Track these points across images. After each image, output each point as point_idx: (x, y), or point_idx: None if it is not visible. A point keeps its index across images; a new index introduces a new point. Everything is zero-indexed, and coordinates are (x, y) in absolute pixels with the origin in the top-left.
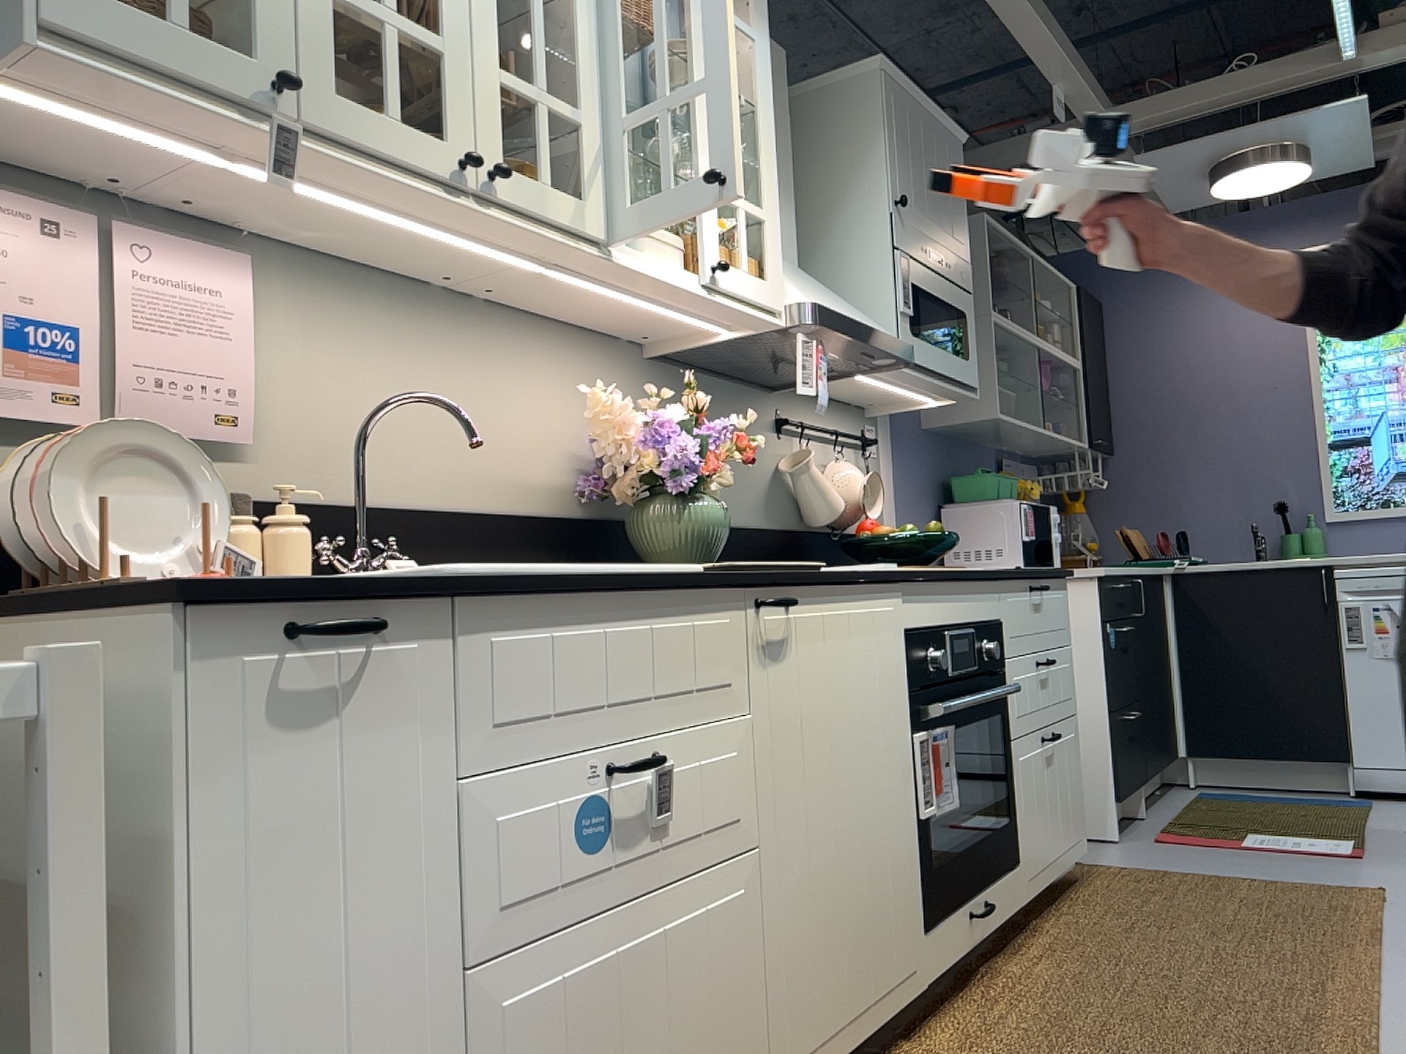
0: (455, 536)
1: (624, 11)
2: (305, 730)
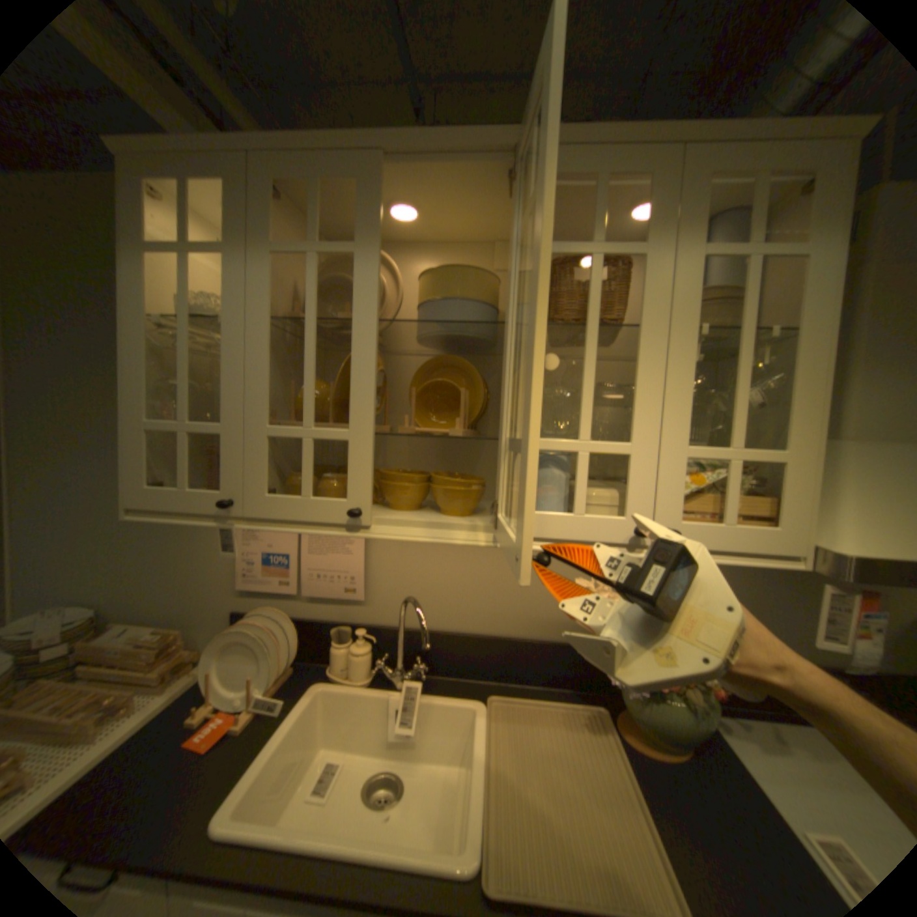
0: (488, 651)
1: (575, 312)
2: None
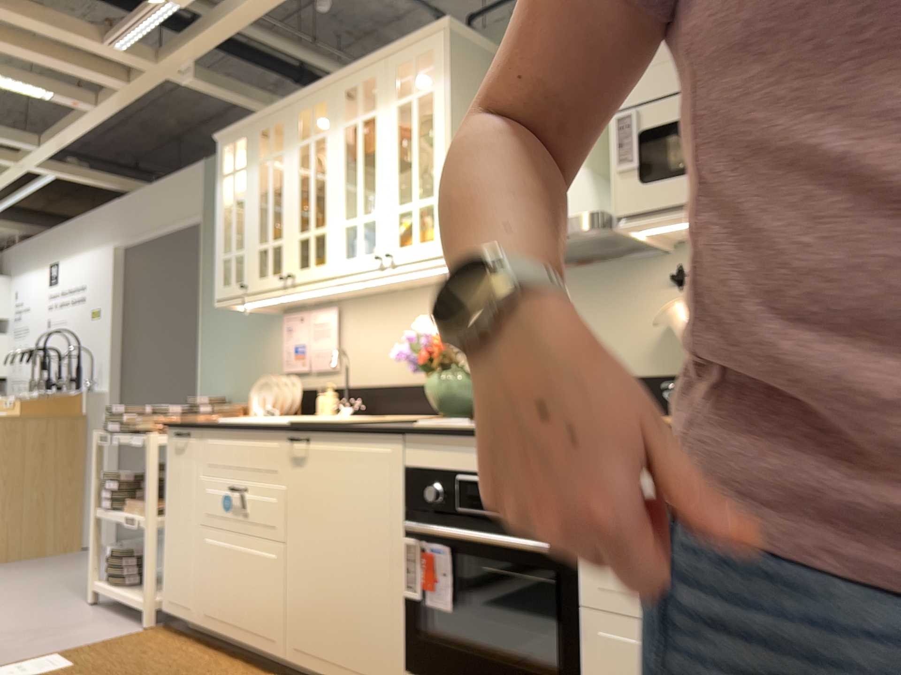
0: (399, 395)
1: (360, 153)
2: (179, 455)
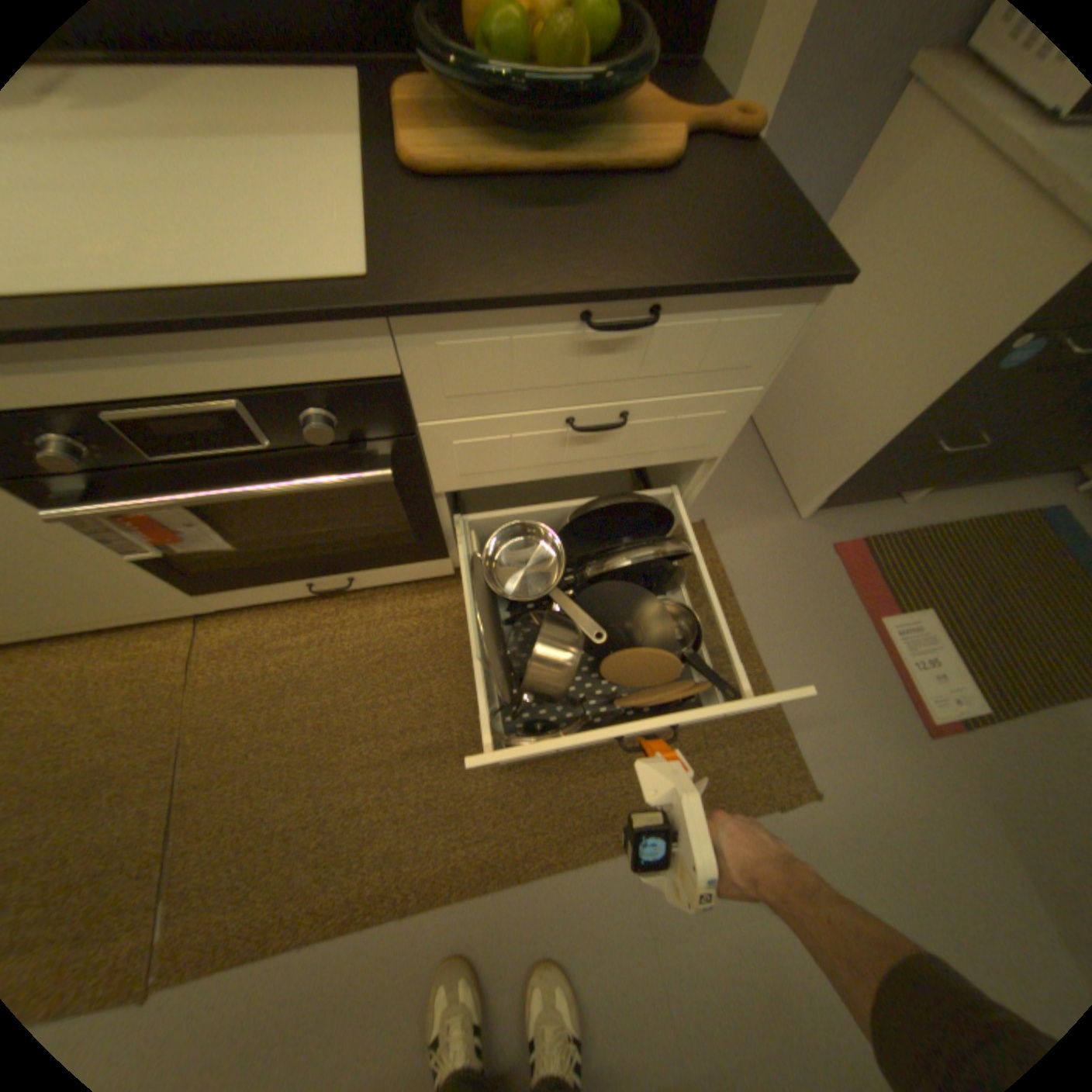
0: None
1: None
2: None
